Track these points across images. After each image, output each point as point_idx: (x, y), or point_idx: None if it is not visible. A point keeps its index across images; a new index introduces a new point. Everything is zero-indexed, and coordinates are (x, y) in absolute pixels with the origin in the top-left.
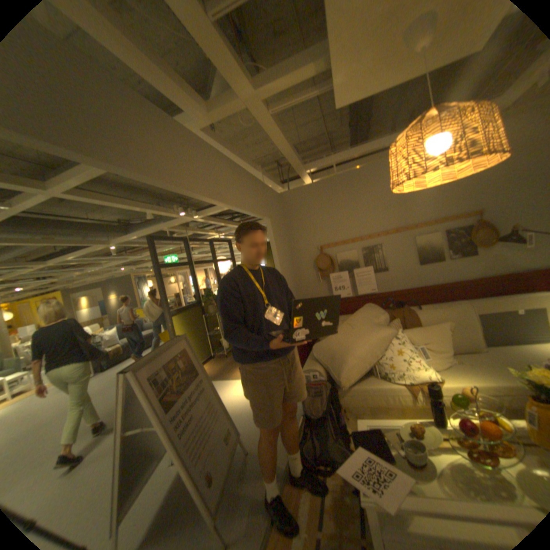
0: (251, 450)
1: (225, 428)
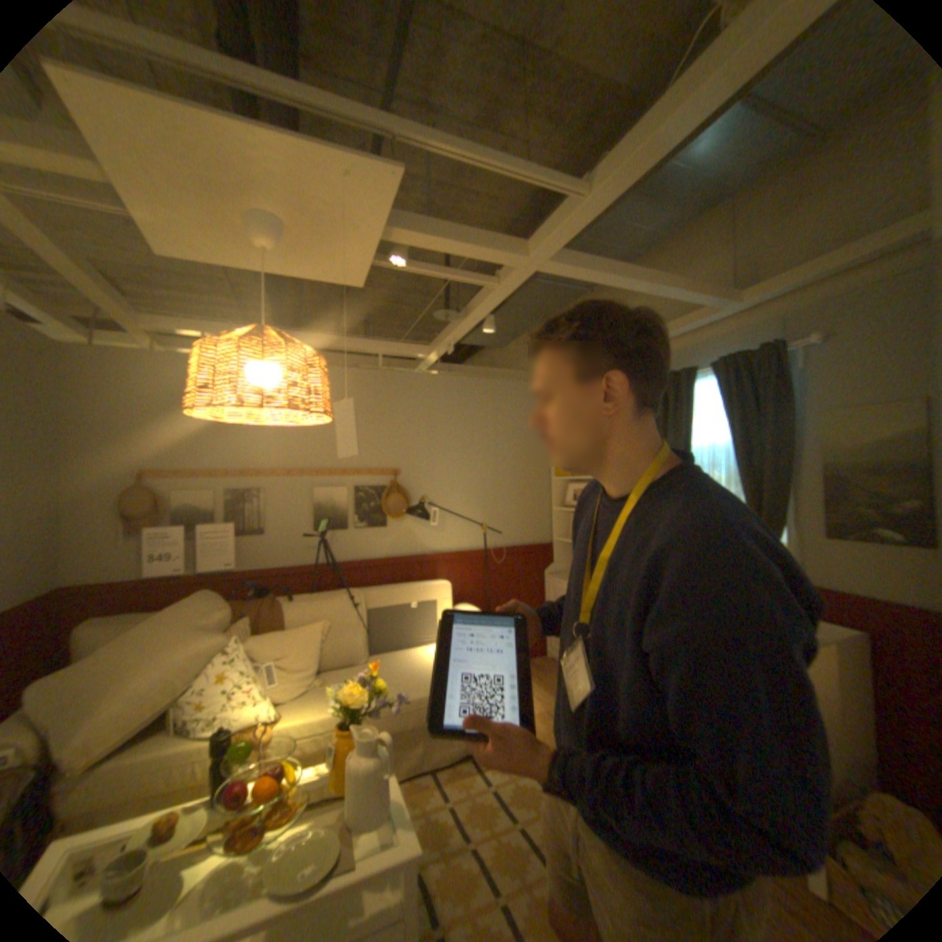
0: None
1: None
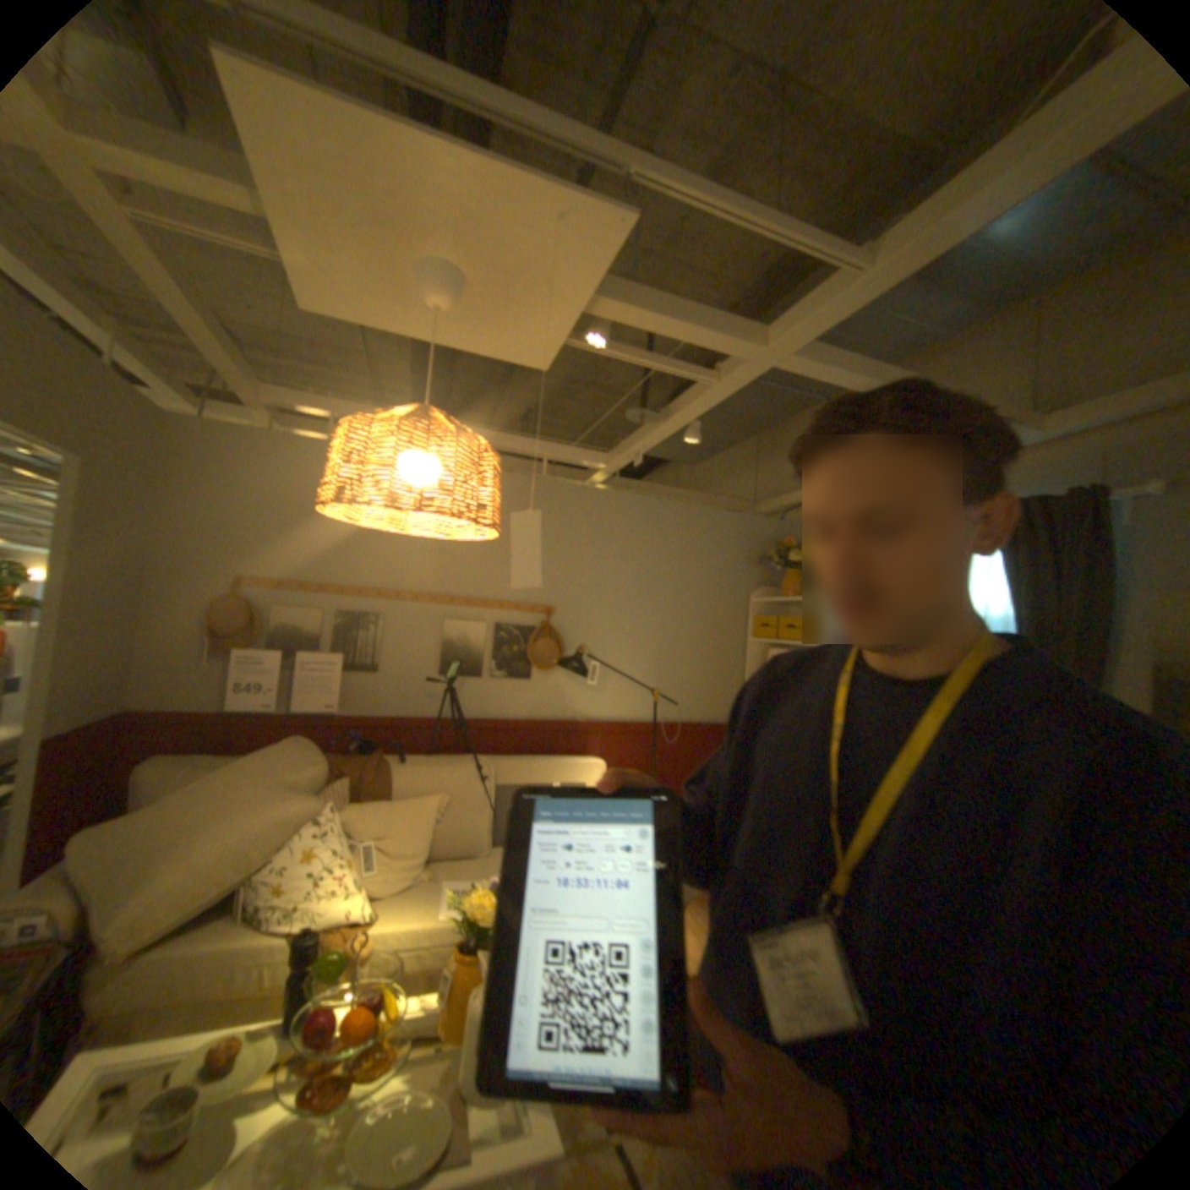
0: None
1: None
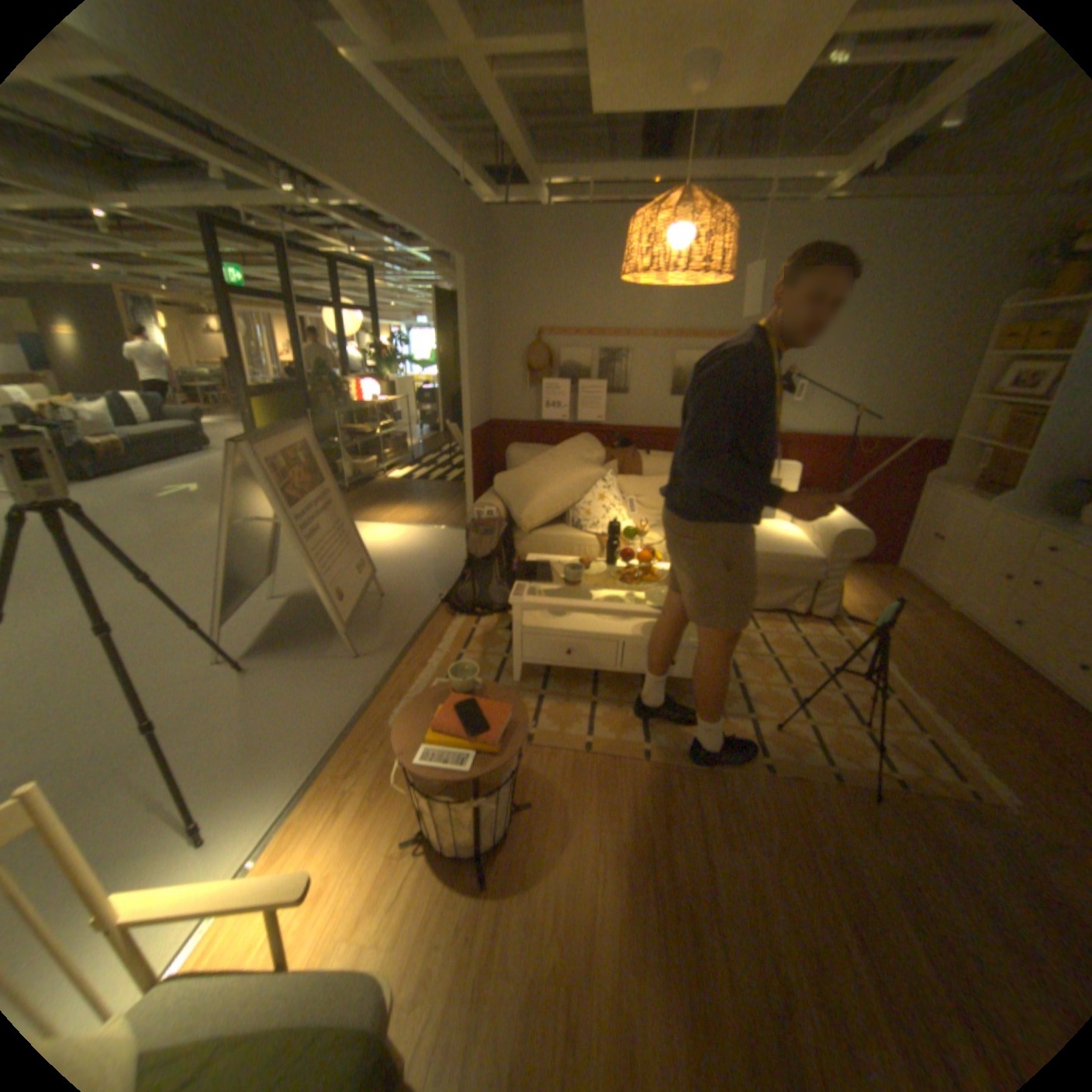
0: (389, 593)
1: (357, 557)
